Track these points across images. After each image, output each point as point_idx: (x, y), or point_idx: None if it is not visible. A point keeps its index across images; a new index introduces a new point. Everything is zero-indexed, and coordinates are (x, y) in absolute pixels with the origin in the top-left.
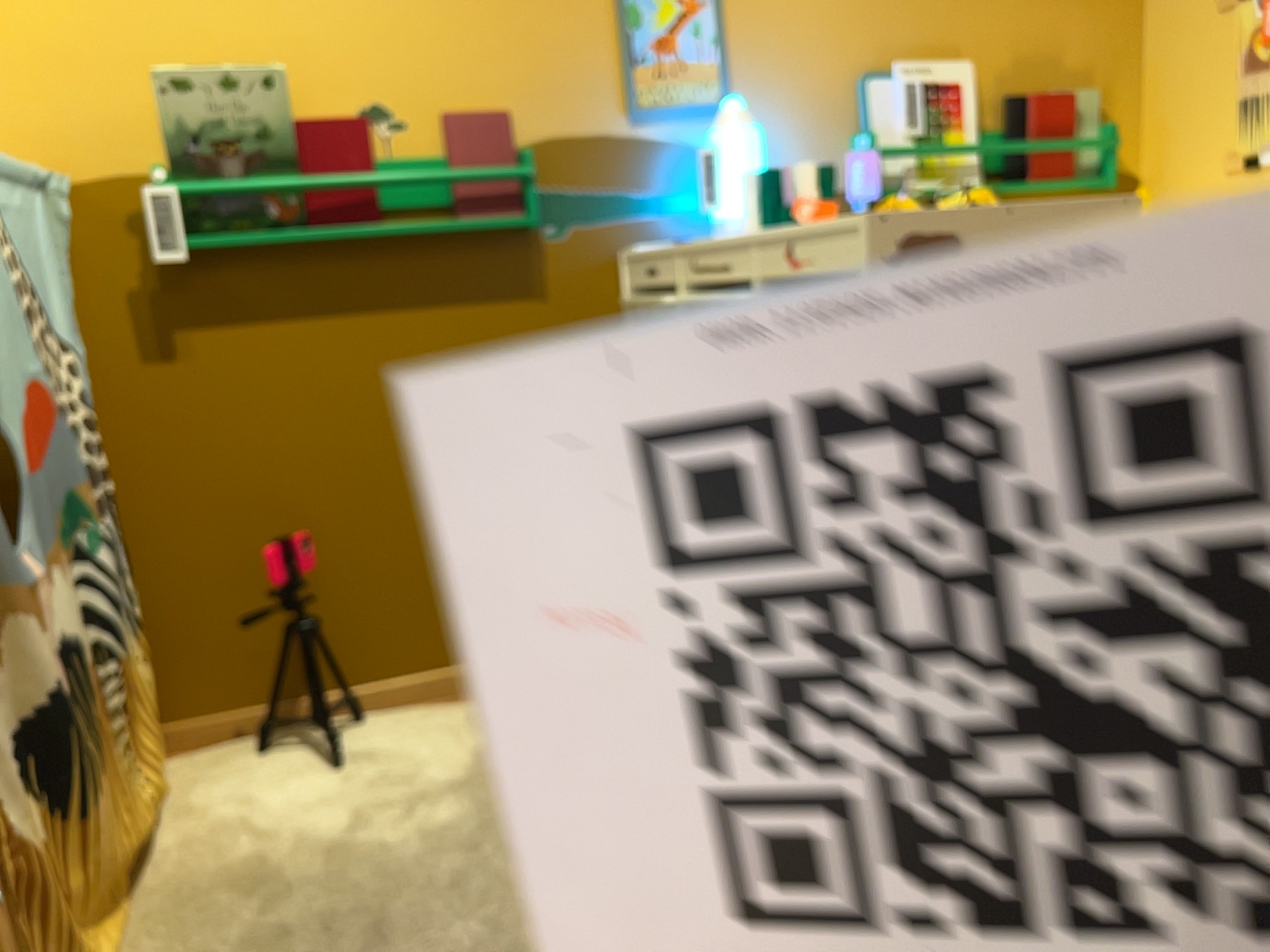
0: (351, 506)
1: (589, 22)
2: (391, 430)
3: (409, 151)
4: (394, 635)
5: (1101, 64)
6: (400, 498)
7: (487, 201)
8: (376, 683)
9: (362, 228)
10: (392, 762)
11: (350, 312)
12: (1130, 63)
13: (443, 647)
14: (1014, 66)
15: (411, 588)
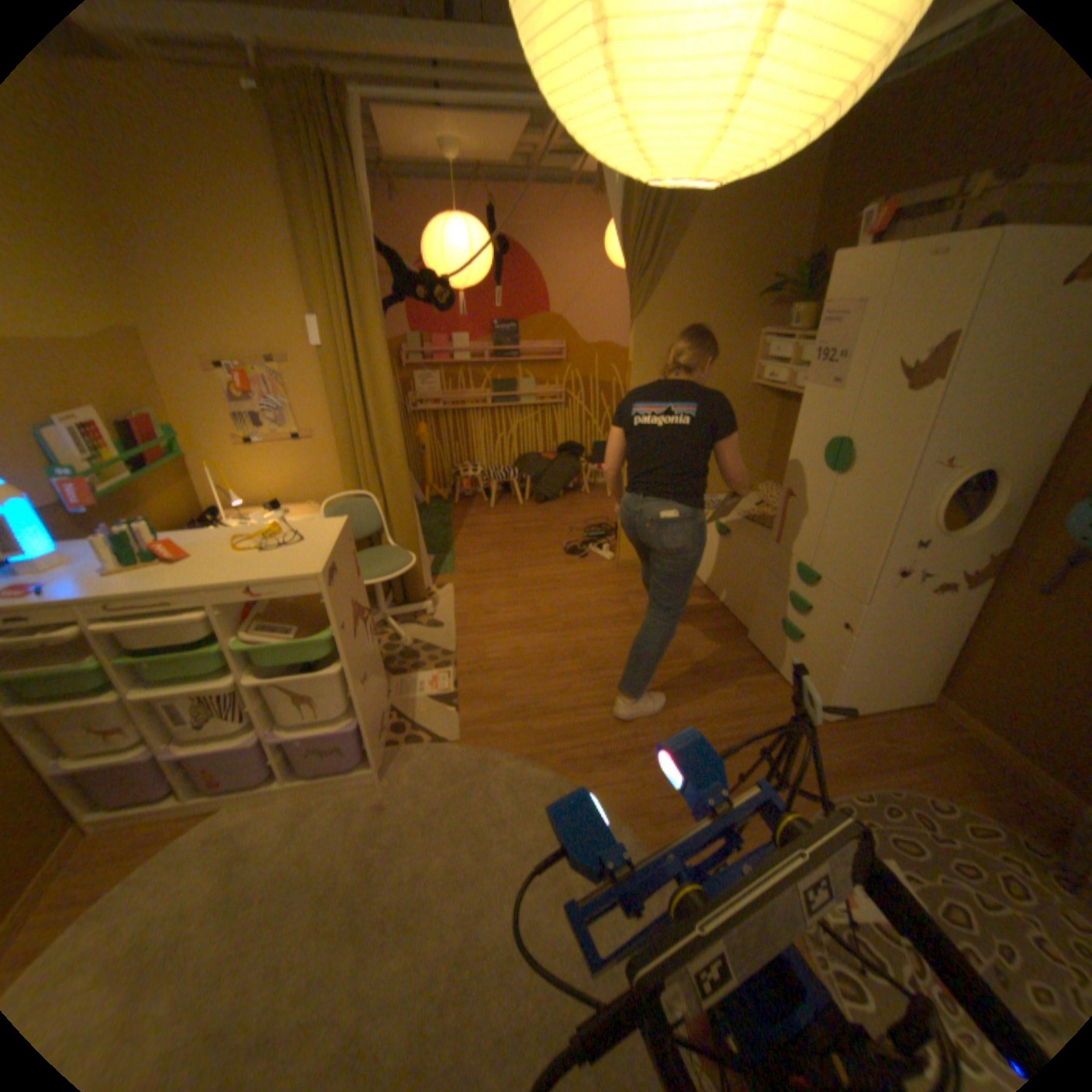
0: None
1: None
2: None
3: None
4: None
5: (142, 392)
6: None
7: None
8: None
9: None
10: None
11: None
12: (153, 389)
13: None
14: (107, 401)
15: None
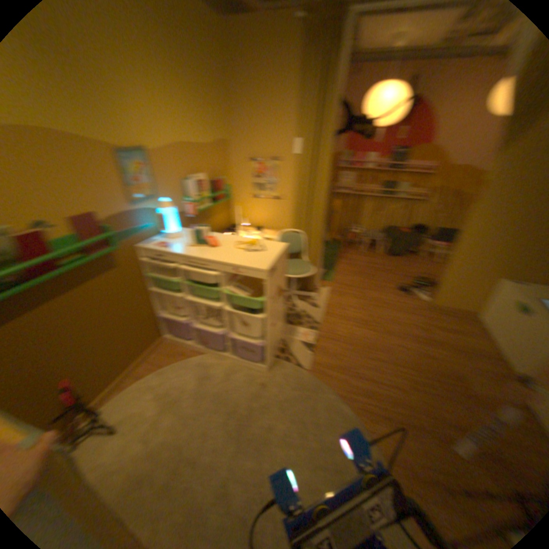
0: (66, 361)
1: (107, 174)
2: (73, 331)
3: (51, 235)
4: (92, 386)
5: (220, 169)
6: (83, 349)
7: (93, 246)
8: (91, 402)
9: (48, 273)
10: (129, 420)
11: (45, 301)
12: (224, 168)
13: (108, 378)
14: (207, 172)
15: (94, 370)
